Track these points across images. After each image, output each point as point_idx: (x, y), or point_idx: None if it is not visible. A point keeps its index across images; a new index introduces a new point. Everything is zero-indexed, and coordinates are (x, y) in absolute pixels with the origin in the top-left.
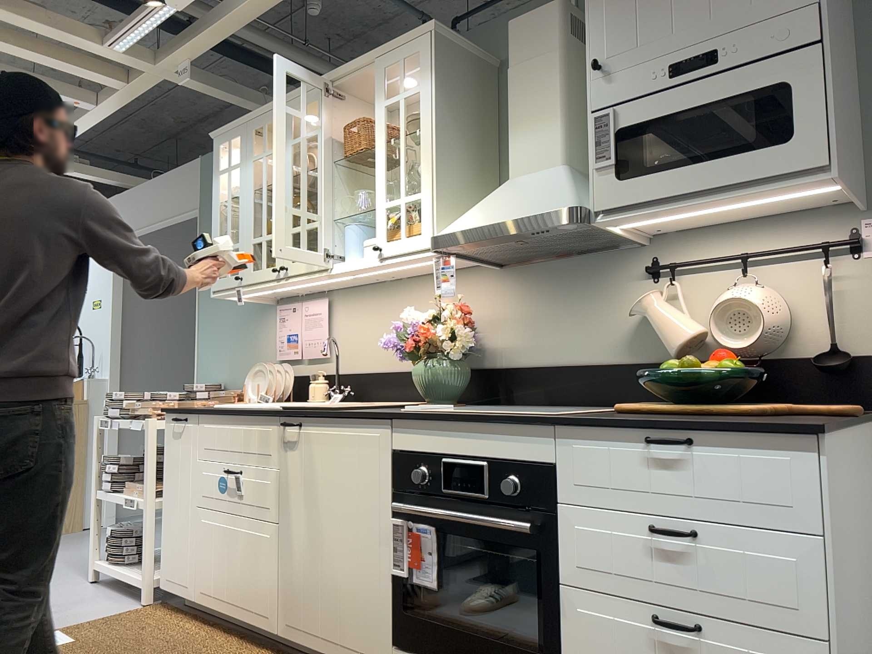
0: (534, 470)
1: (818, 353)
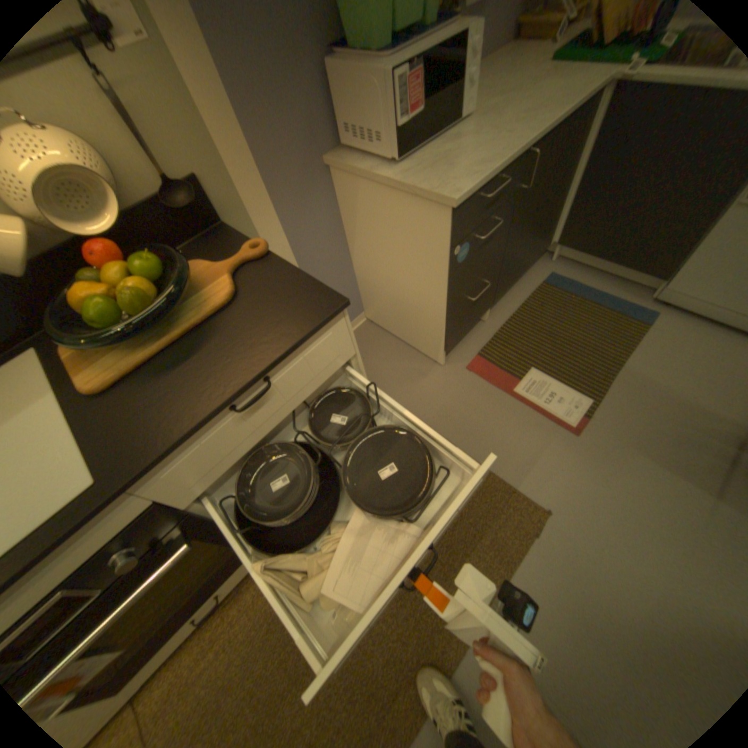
0: (131, 530)
1: (154, 190)
